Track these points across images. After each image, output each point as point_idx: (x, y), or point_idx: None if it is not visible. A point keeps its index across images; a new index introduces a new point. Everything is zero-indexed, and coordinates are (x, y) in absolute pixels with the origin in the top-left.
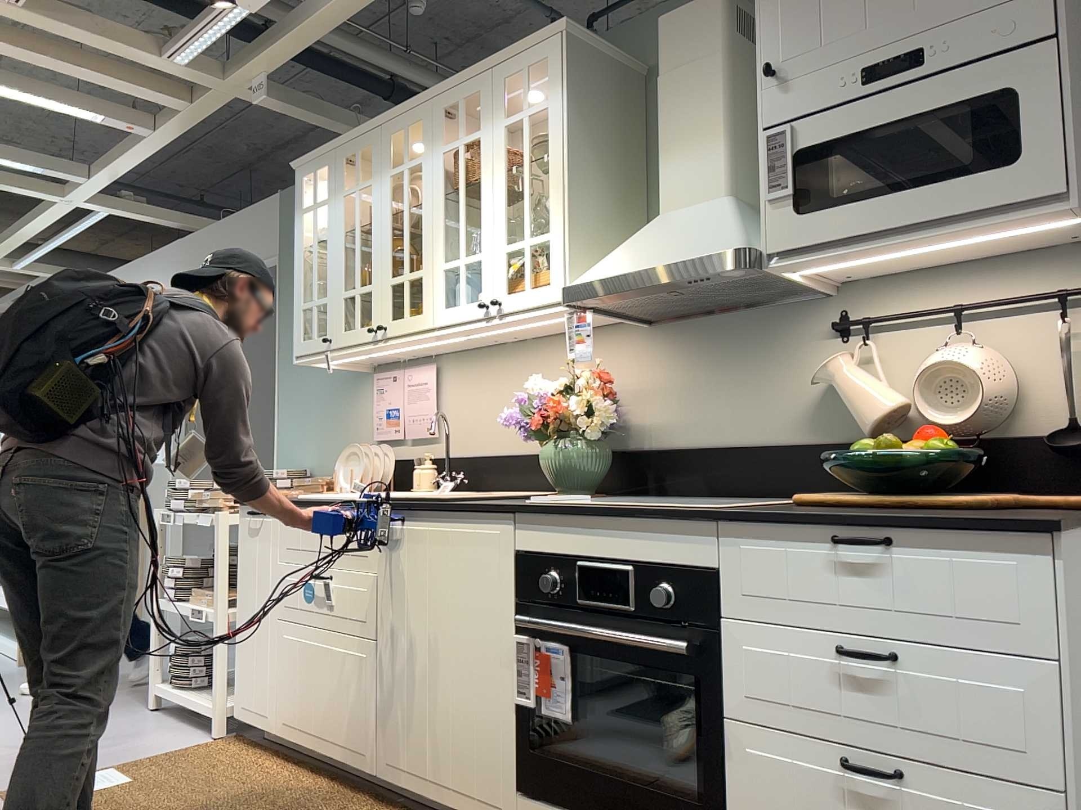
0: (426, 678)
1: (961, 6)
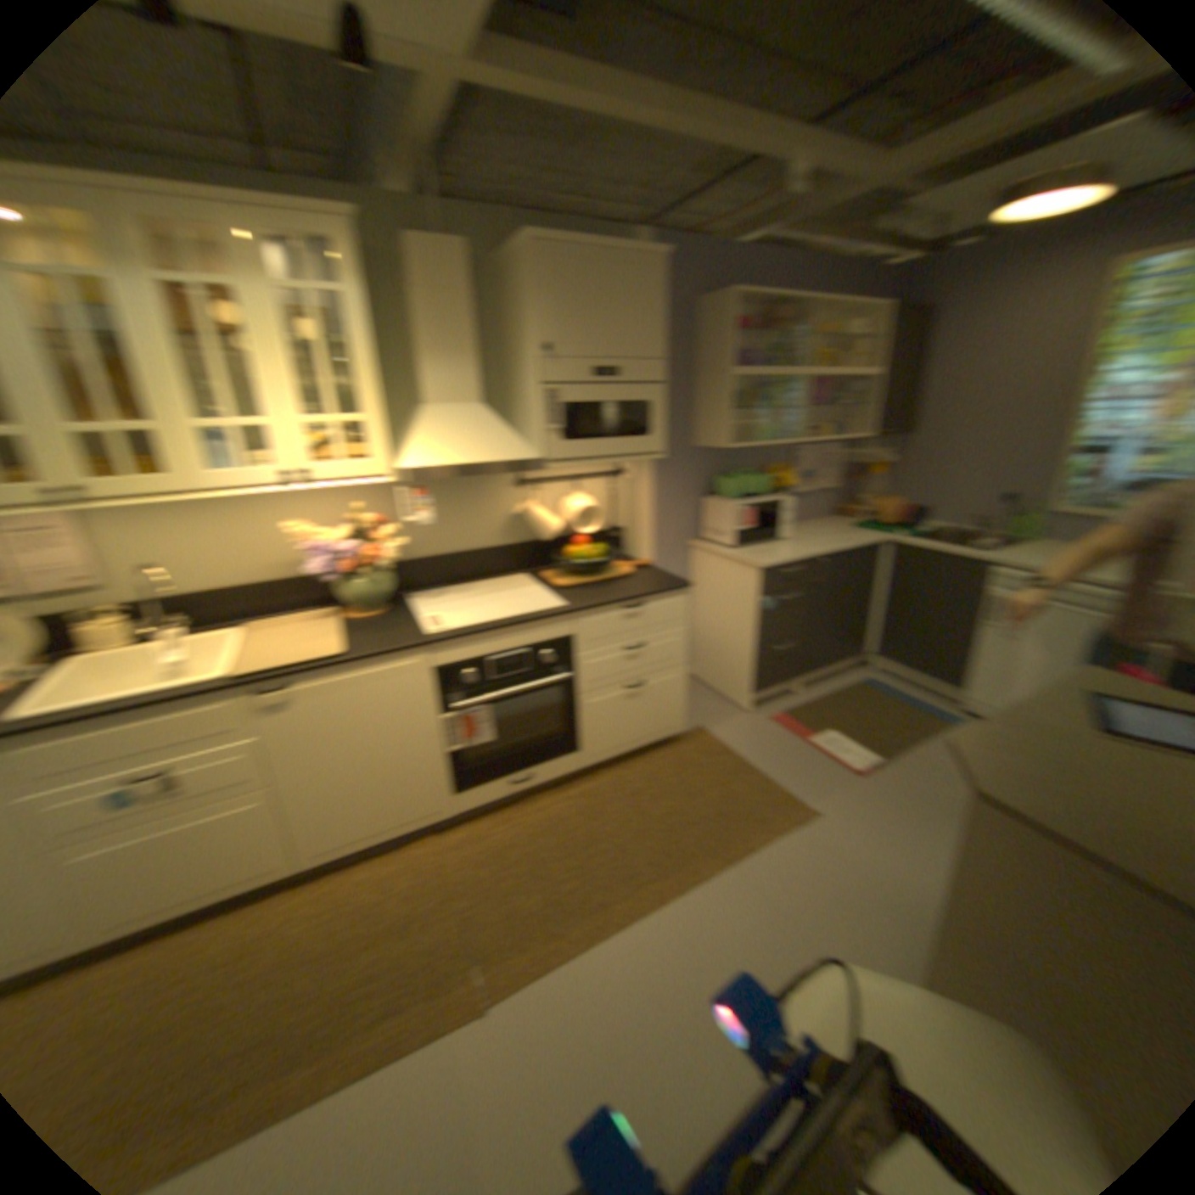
0: (342, 785)
1: (630, 354)
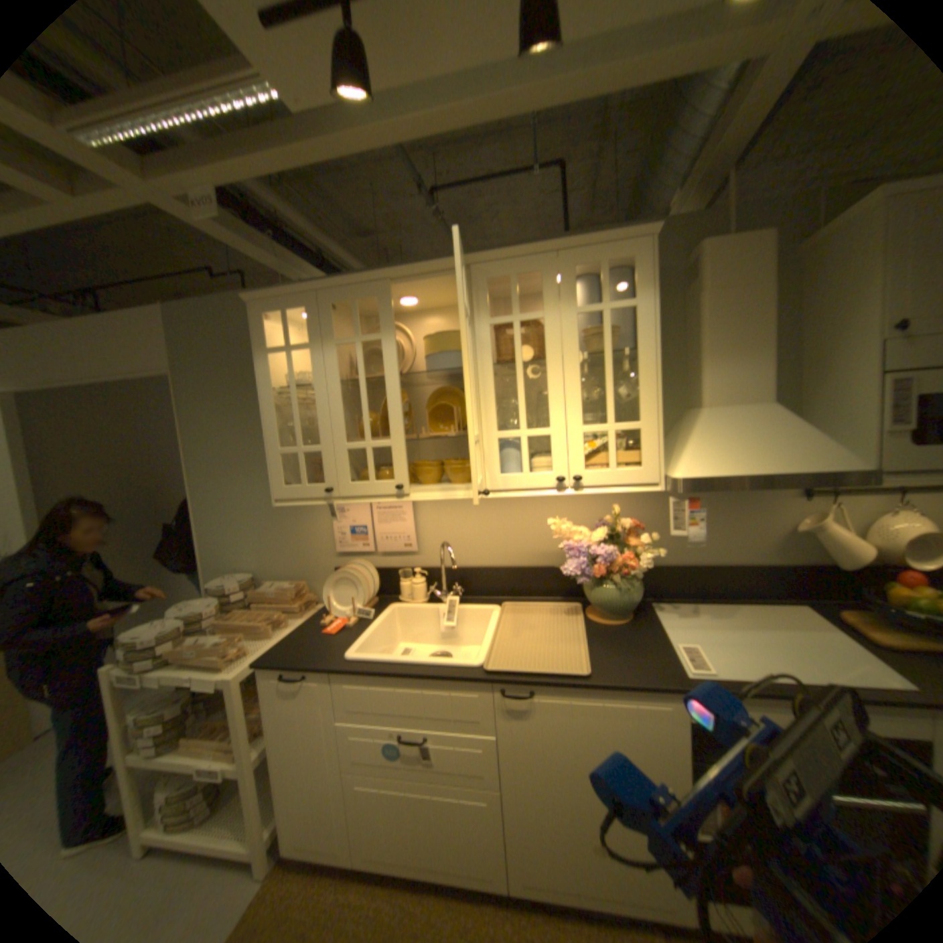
0: (577, 824)
1: None
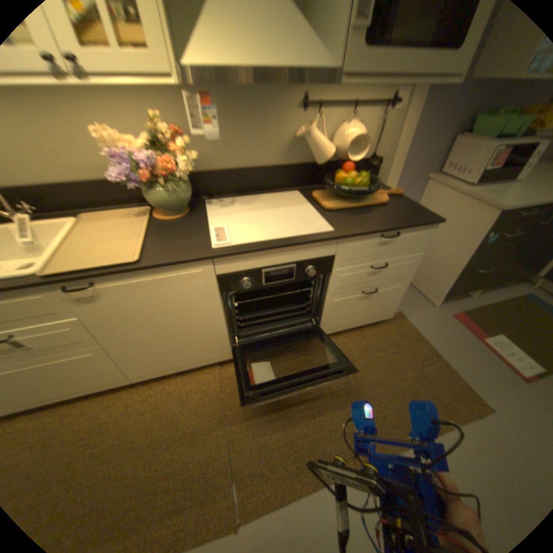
0: (158, 342)
1: None
